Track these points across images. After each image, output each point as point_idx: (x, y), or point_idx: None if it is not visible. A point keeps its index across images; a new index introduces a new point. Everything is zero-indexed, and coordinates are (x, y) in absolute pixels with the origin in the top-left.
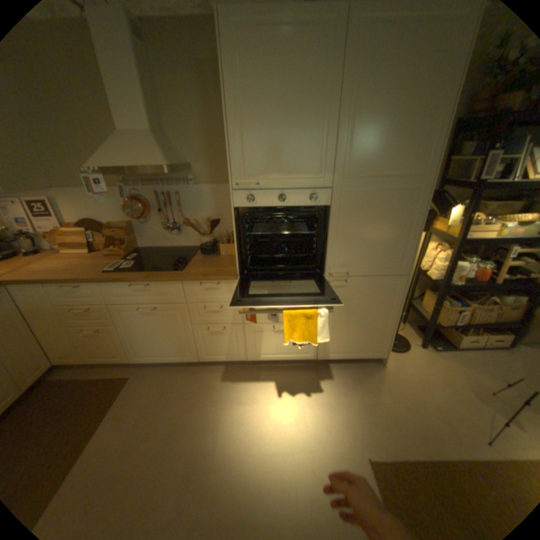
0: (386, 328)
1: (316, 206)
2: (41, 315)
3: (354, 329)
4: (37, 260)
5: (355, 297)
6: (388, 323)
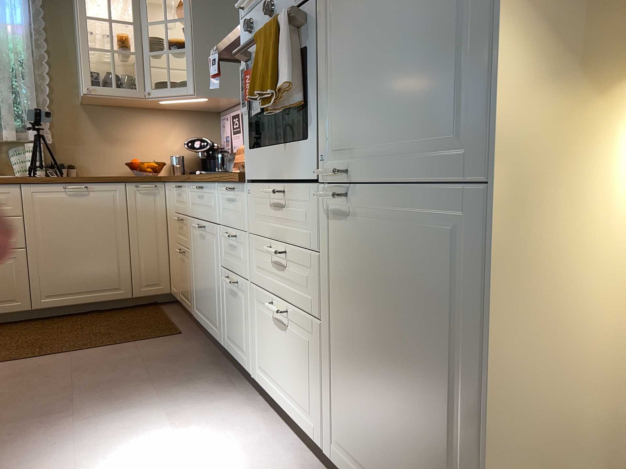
0: (468, 444)
1: (304, 2)
2: (171, 221)
3: (382, 388)
4: None
5: (373, 258)
6: (468, 418)
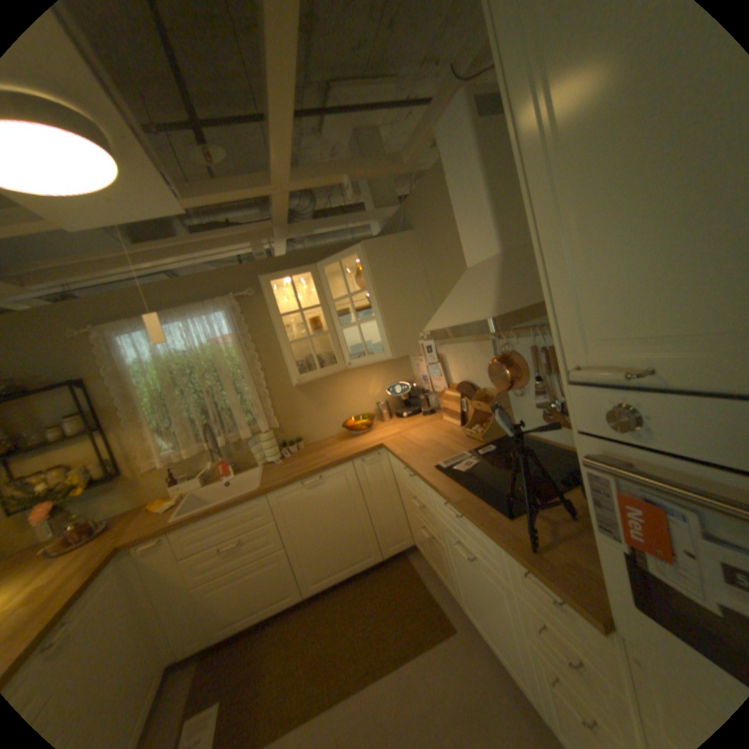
0: None
1: None
2: (403, 488)
3: None
4: (422, 424)
5: None
6: None
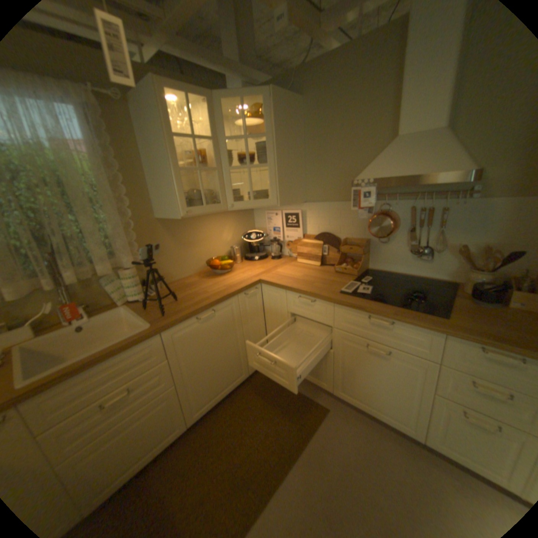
0: None
1: None
2: (277, 315)
3: None
4: (281, 264)
5: None
6: None
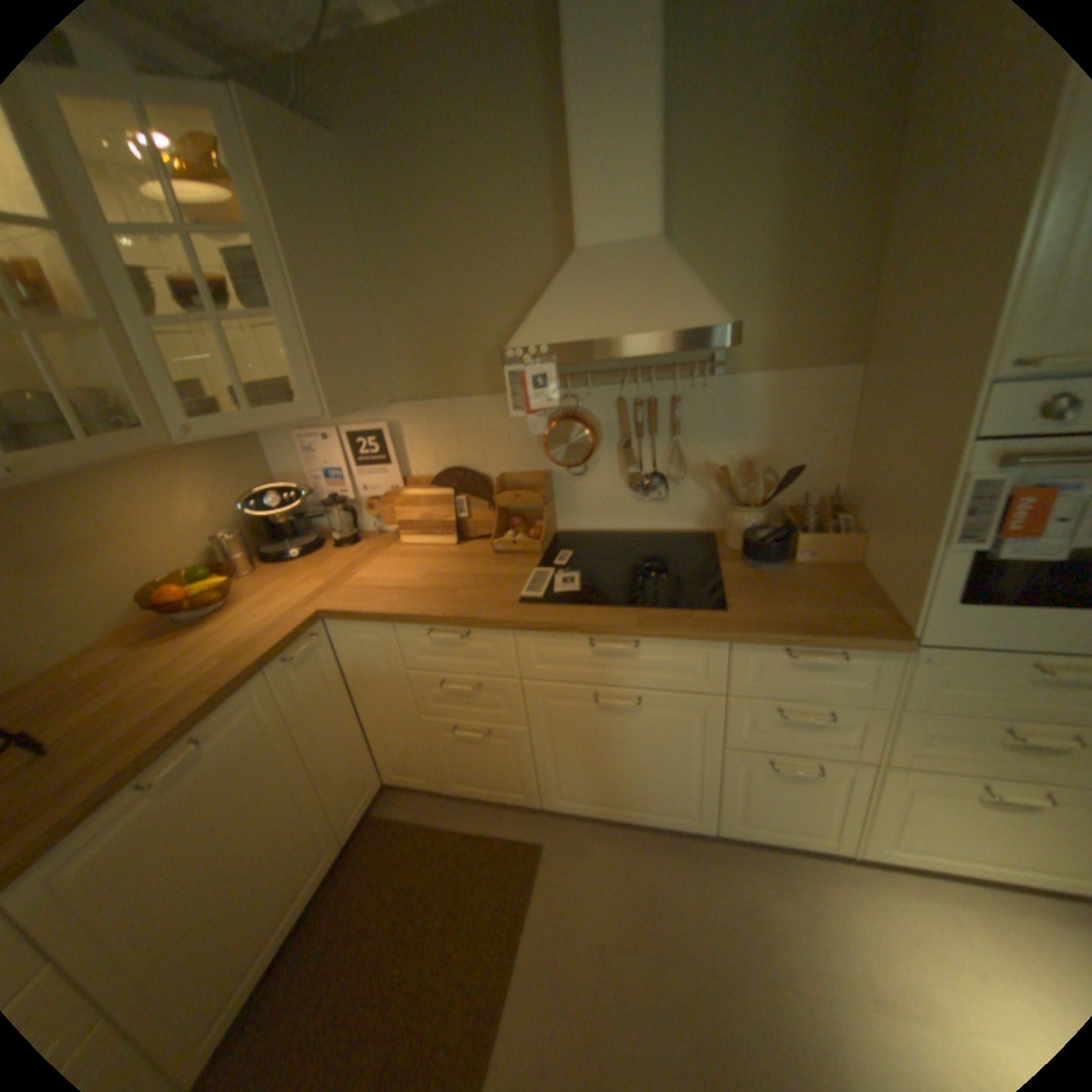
0: None
1: None
2: (382, 683)
3: None
4: (364, 558)
5: None
6: None
